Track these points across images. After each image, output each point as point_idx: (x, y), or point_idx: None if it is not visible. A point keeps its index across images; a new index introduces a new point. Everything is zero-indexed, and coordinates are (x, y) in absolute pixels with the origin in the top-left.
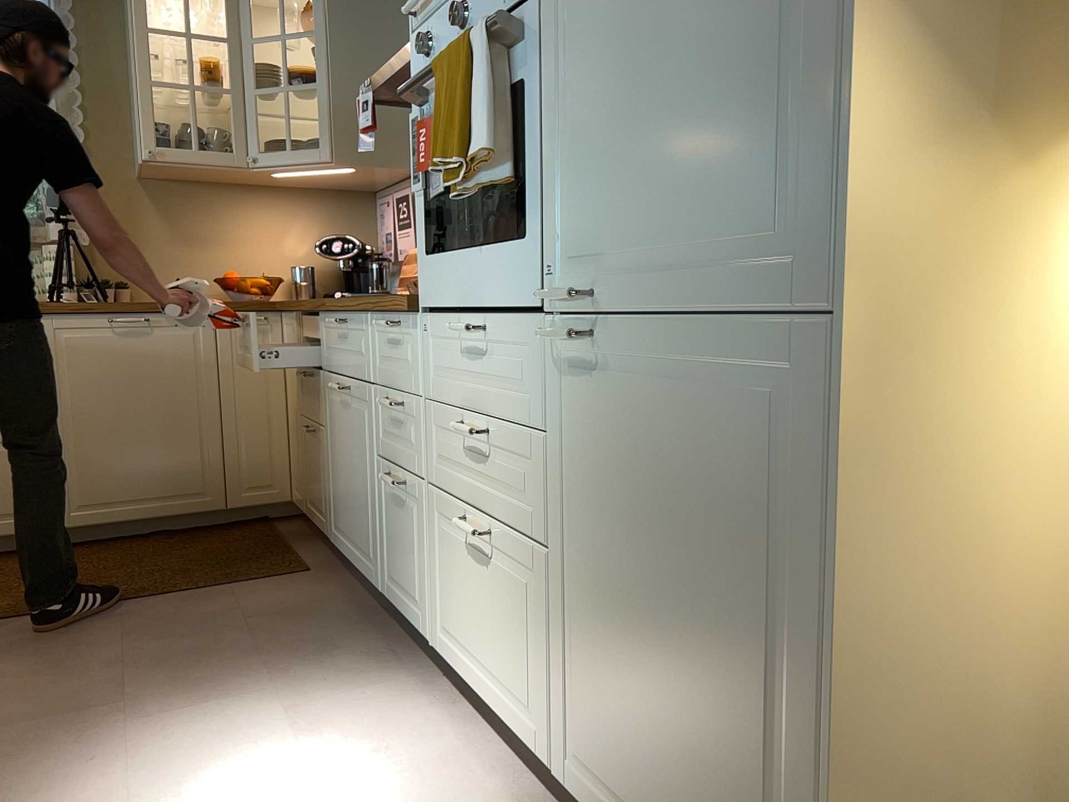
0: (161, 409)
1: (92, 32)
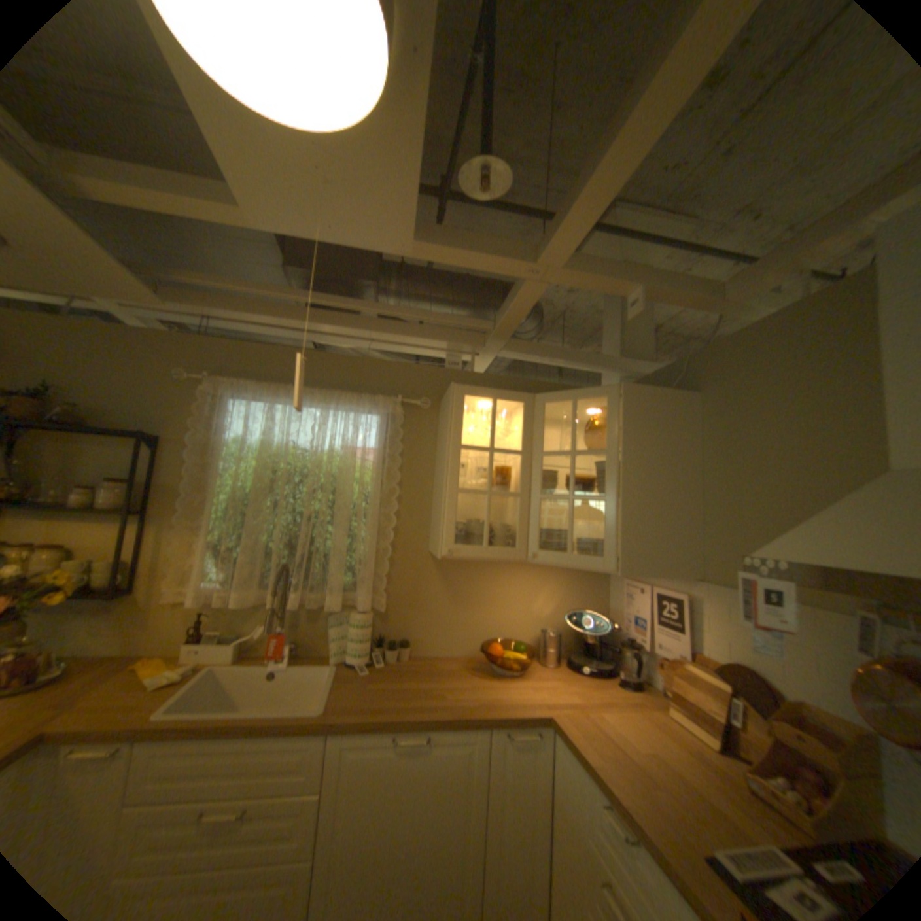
0: (429, 841)
1: (414, 439)
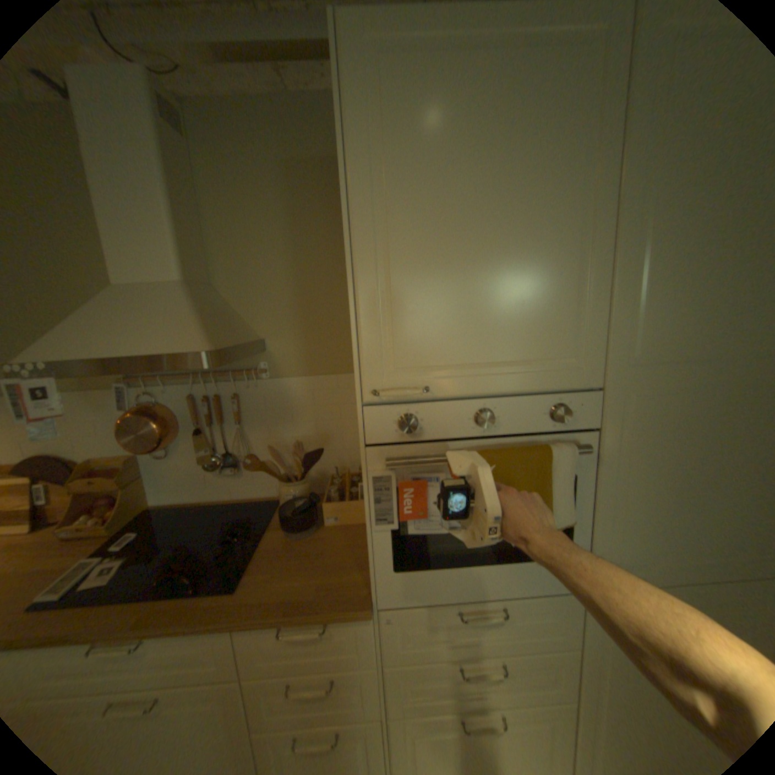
0: None
1: None
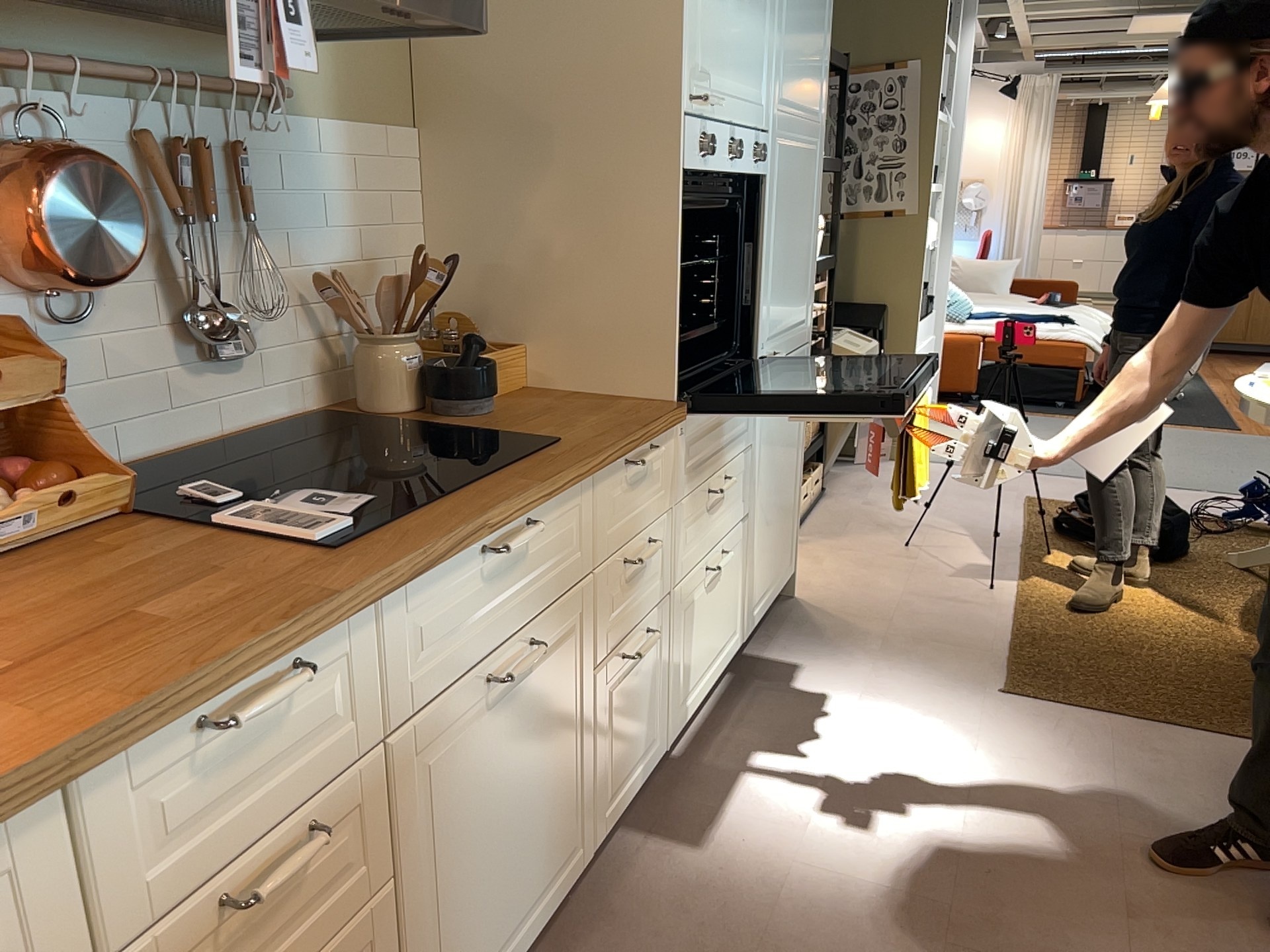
0: None
1: None
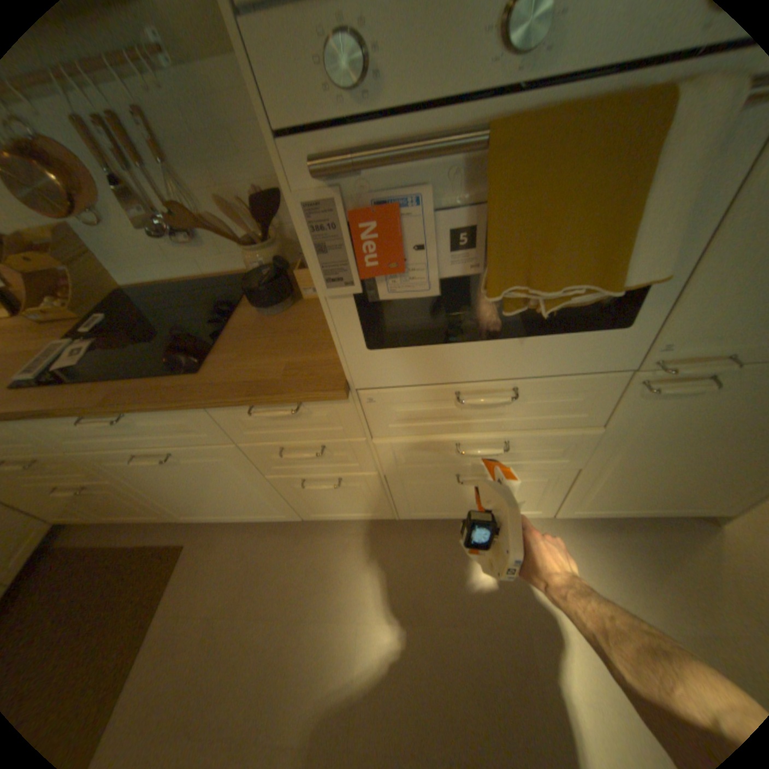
0: None
1: None
